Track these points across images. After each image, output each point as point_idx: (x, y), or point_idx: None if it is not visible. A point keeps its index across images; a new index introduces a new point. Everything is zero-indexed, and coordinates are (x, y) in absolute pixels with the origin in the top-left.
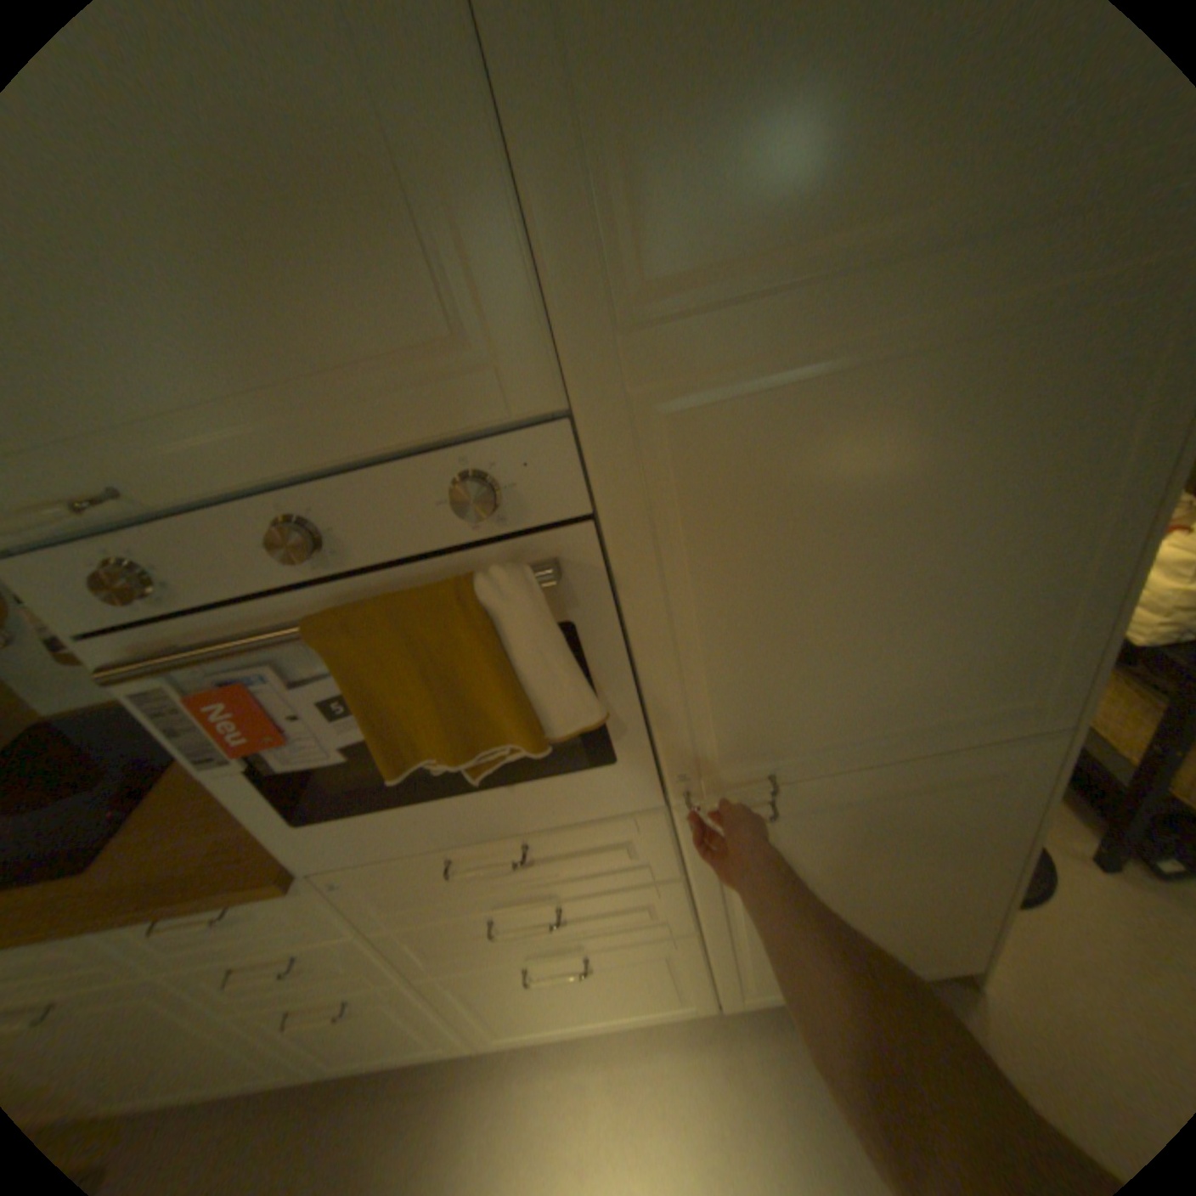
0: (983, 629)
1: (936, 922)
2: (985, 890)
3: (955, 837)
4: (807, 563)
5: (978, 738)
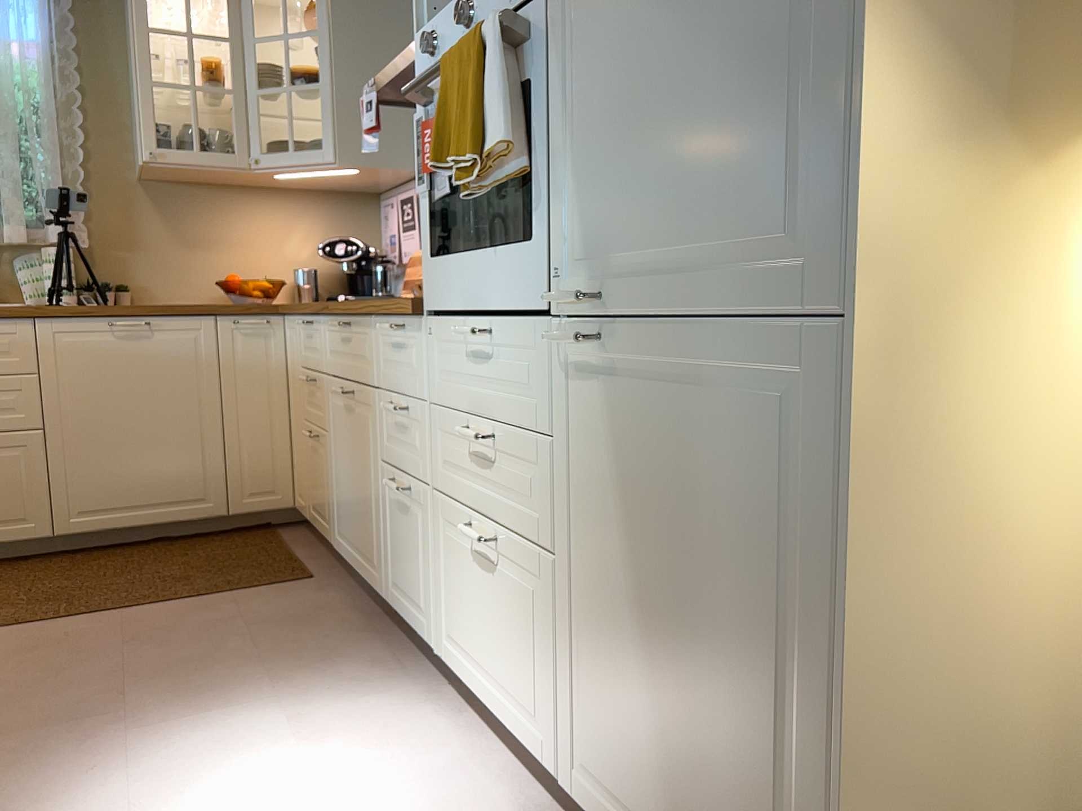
0: (745, 104)
1: (756, 772)
2: (811, 725)
3: (757, 520)
4: (632, 19)
5: (759, 294)
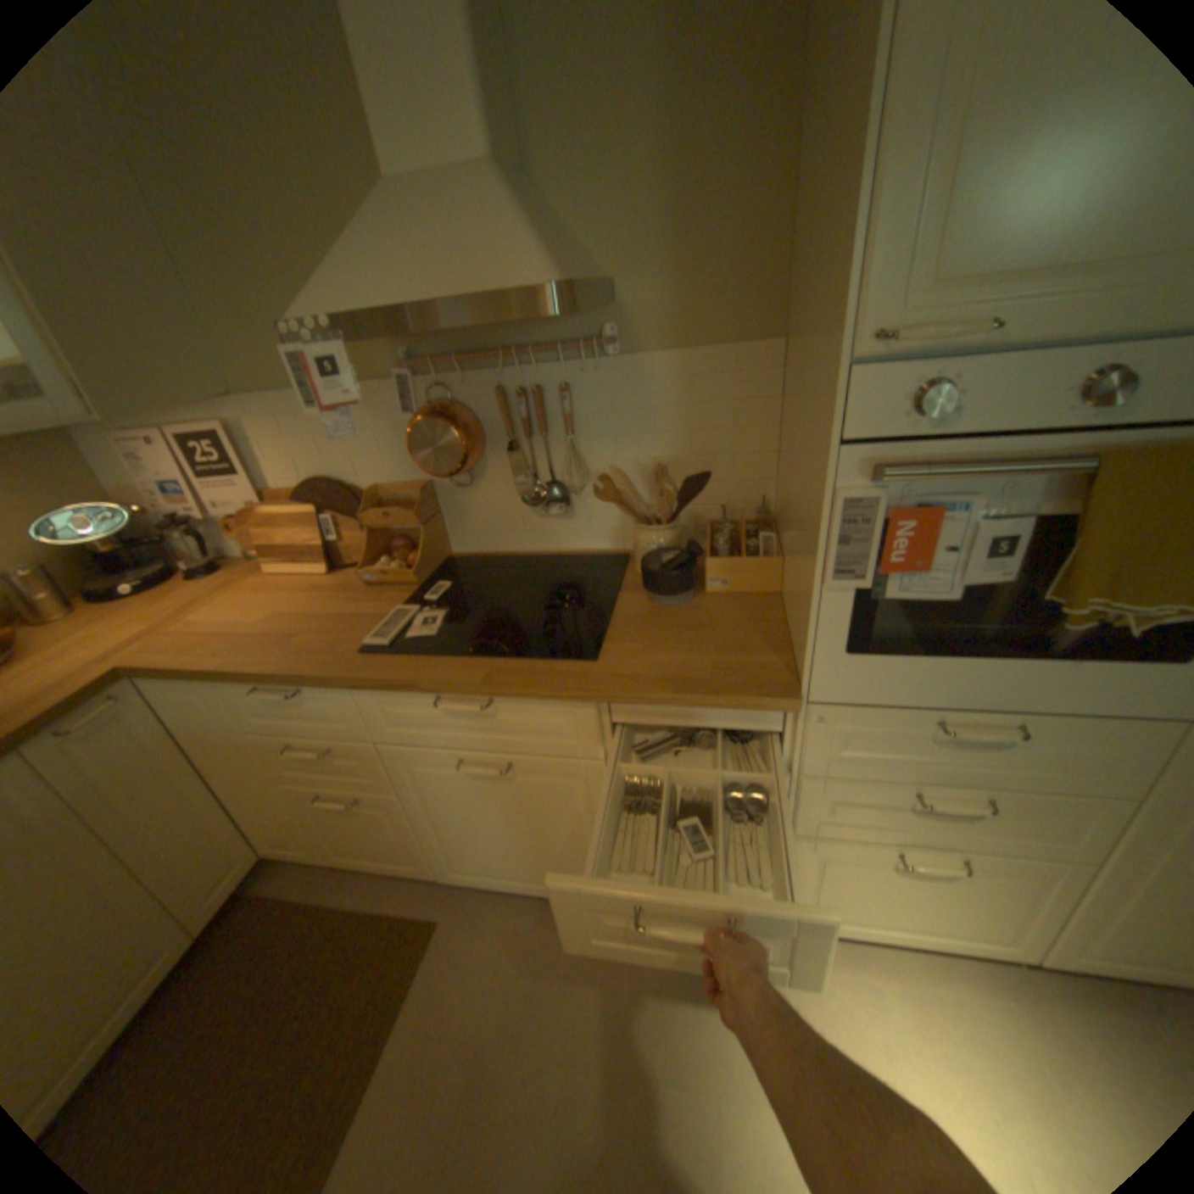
0: None
1: None
2: None
3: None
4: None
5: None
